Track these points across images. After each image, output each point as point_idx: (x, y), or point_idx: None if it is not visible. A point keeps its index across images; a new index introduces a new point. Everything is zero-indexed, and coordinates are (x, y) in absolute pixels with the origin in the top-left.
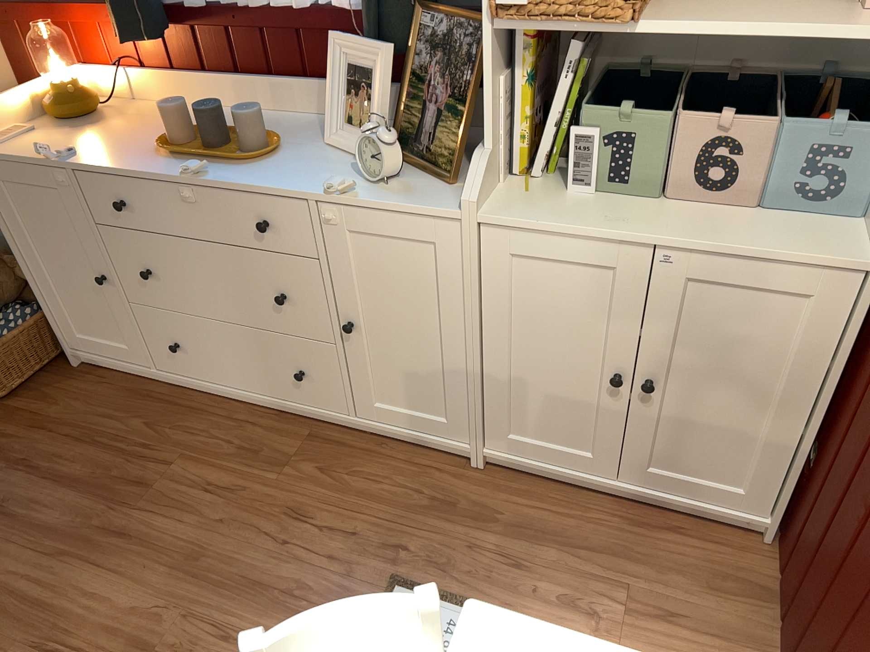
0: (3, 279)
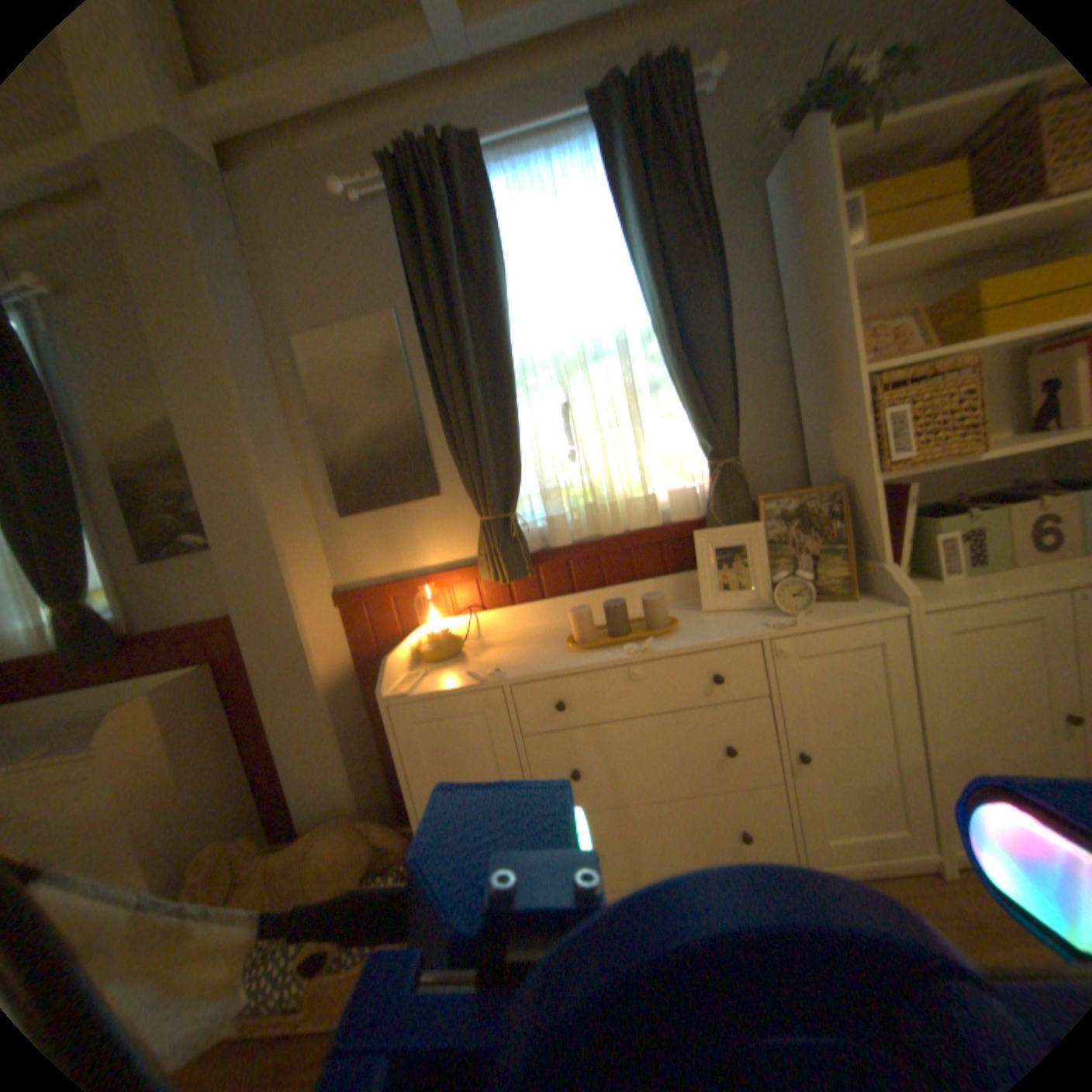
0: (349, 853)
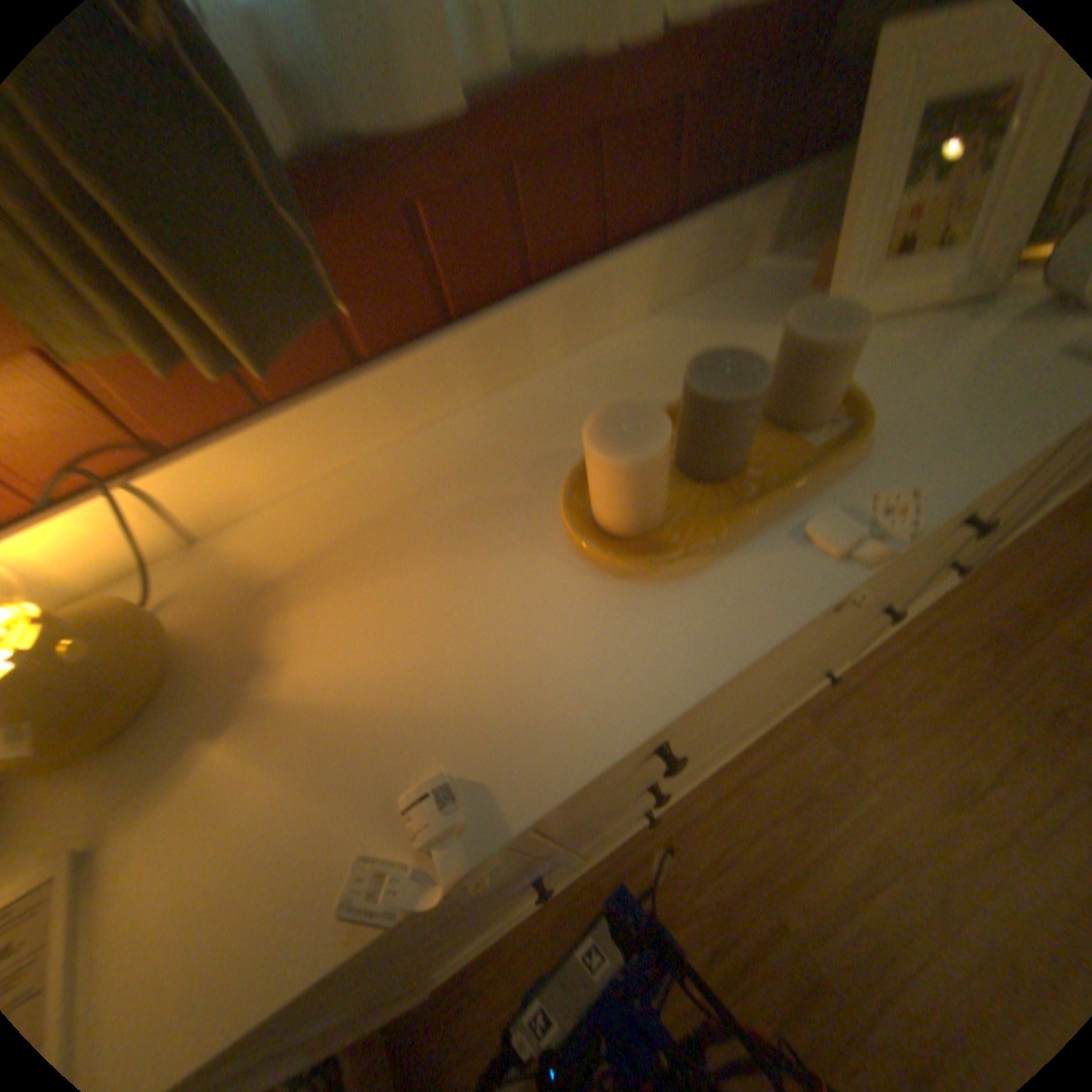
0: None
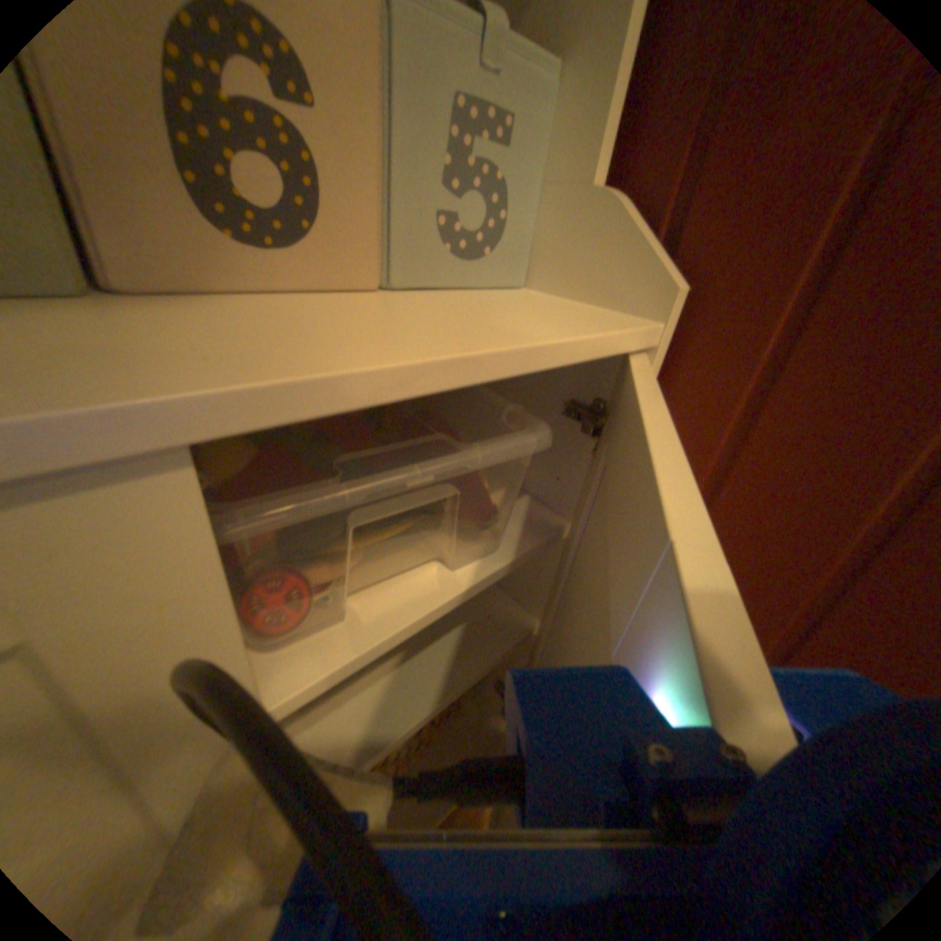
0: None
